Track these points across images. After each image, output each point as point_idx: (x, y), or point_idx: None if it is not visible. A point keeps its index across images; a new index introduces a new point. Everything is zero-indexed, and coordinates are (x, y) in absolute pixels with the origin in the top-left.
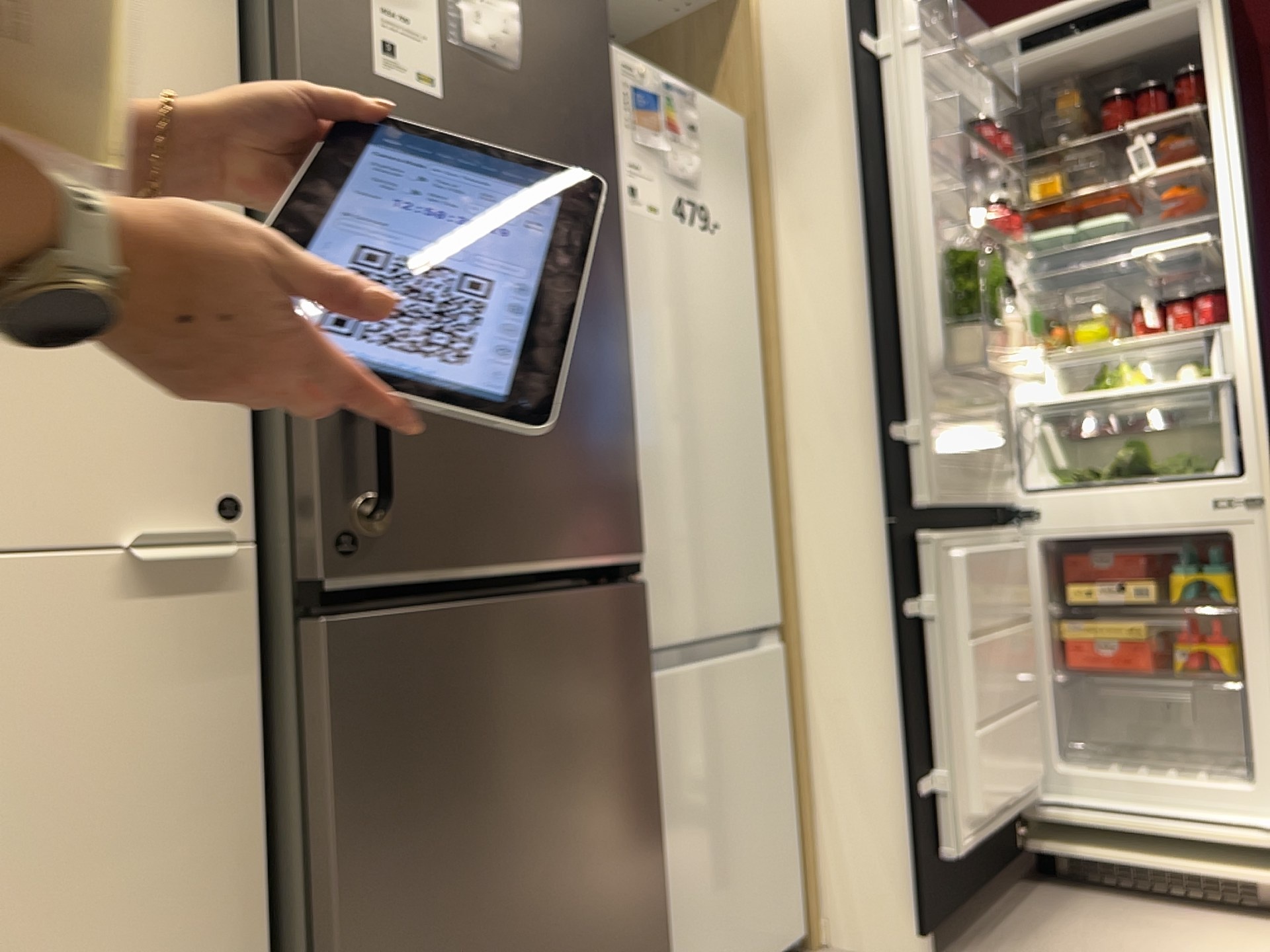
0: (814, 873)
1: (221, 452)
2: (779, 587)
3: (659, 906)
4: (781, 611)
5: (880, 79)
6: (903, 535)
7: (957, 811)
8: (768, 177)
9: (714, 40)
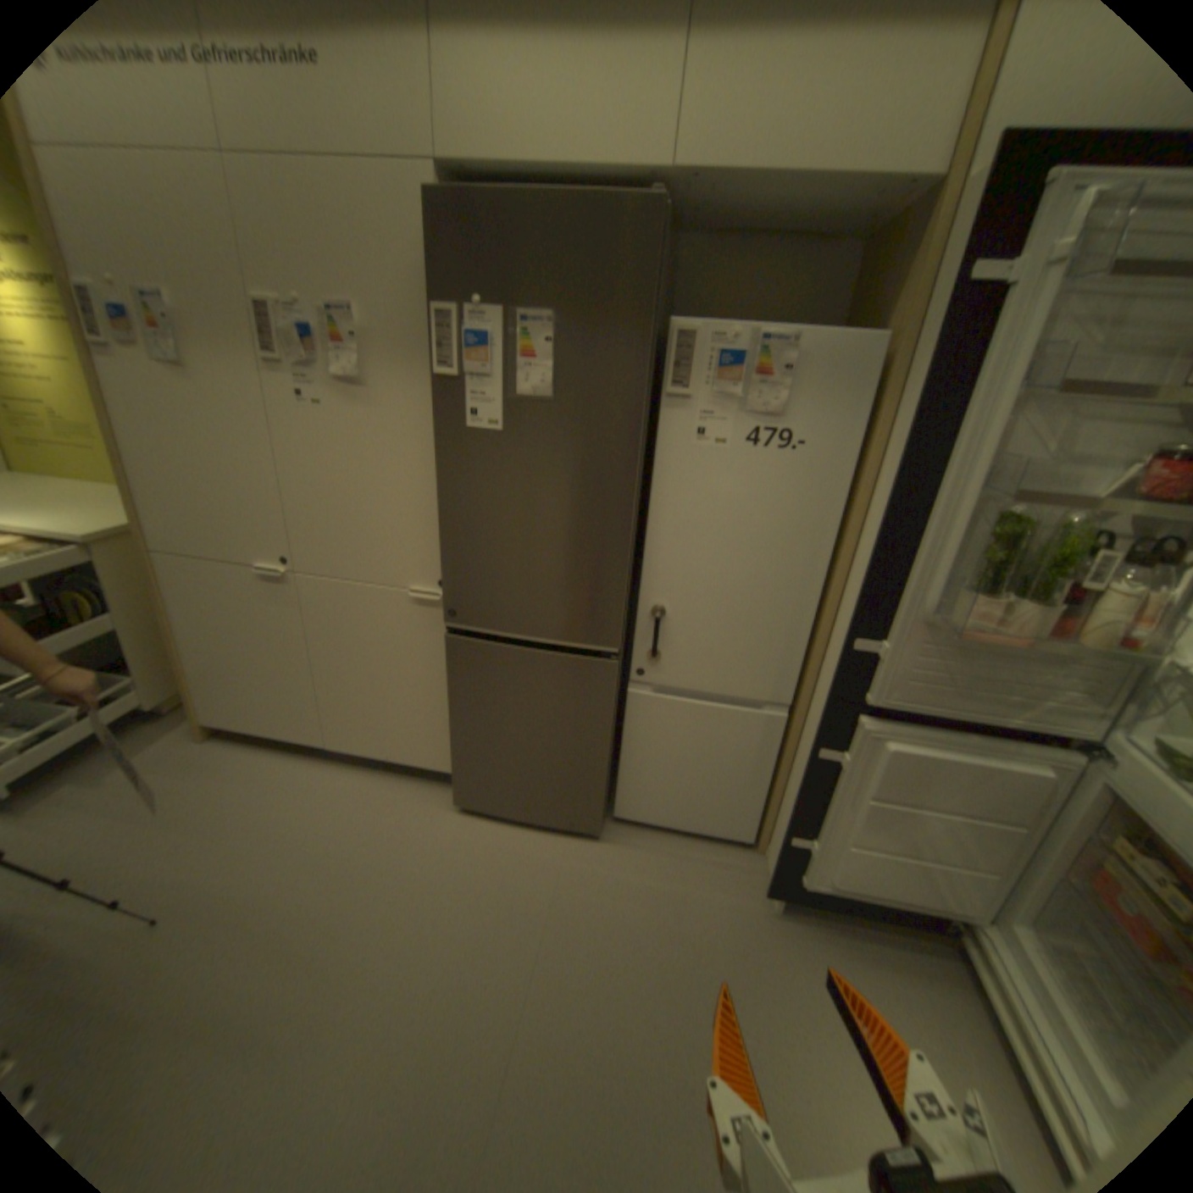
0: (769, 824)
1: (442, 564)
2: (802, 683)
3: (602, 779)
4: (798, 695)
5: (994, 313)
6: (838, 710)
7: (815, 869)
8: (896, 390)
9: (920, 233)
